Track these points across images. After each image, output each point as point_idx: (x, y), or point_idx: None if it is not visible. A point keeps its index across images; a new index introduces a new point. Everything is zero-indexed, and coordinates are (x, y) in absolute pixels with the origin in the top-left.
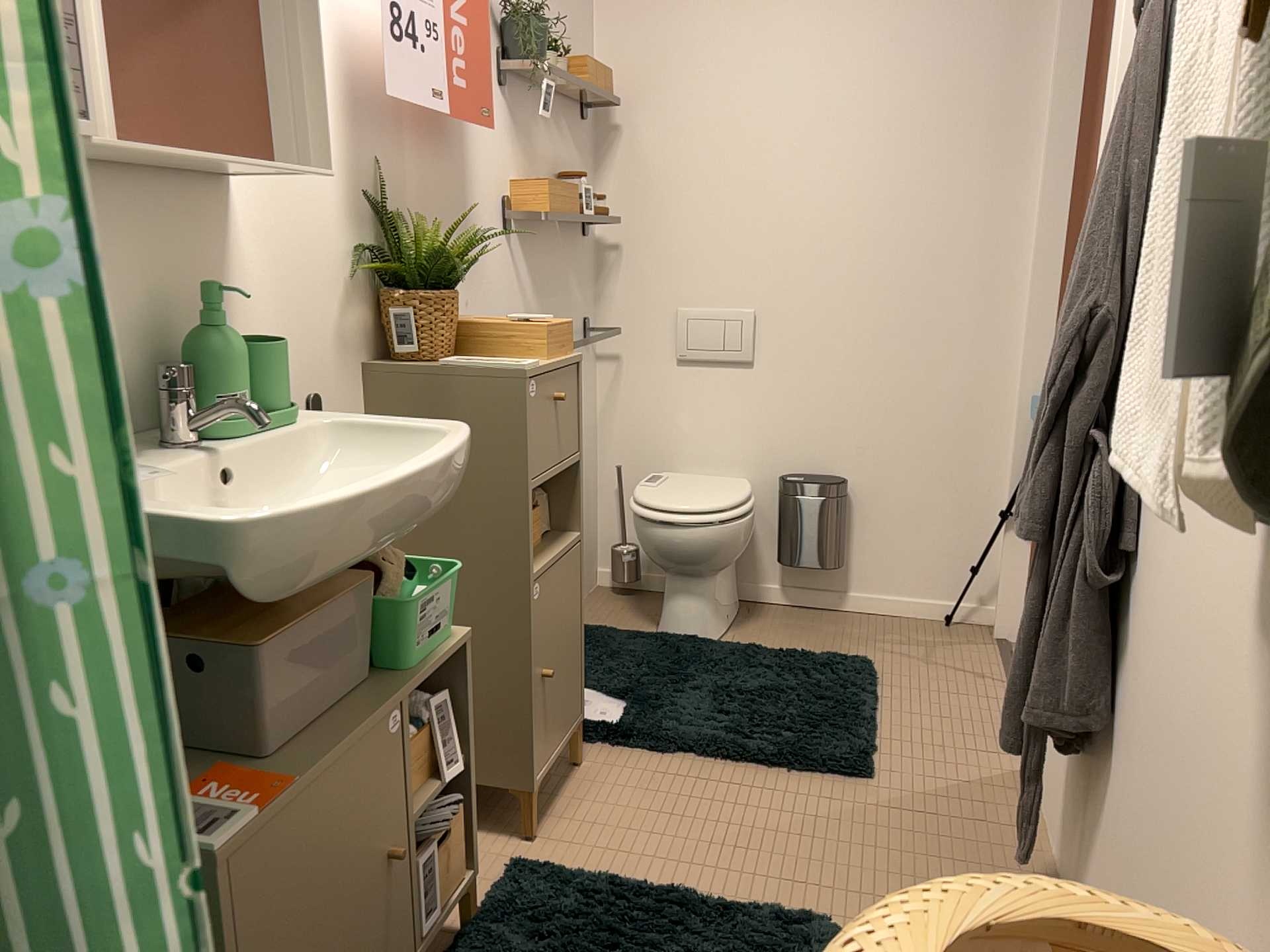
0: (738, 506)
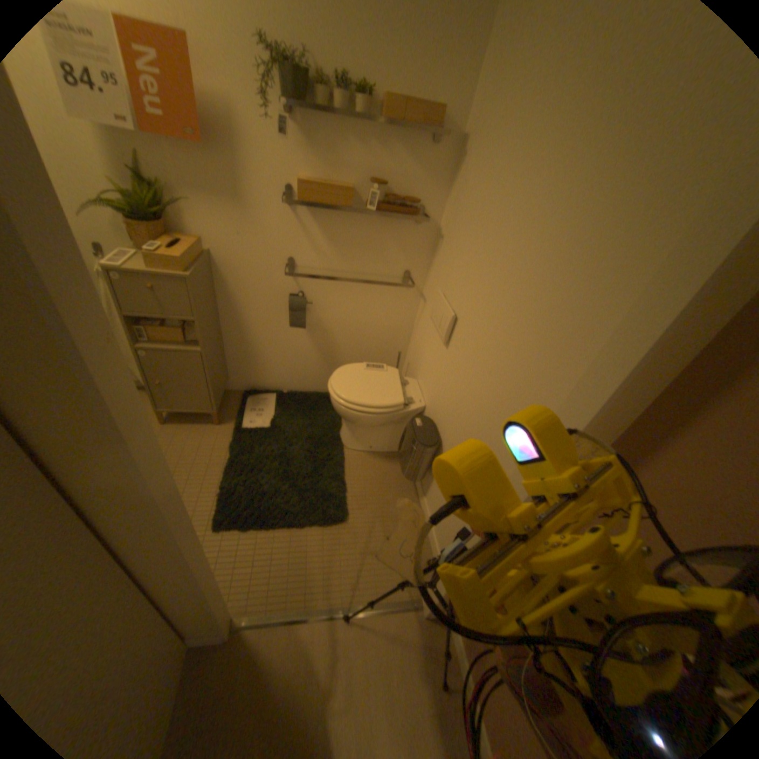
0: (355, 404)
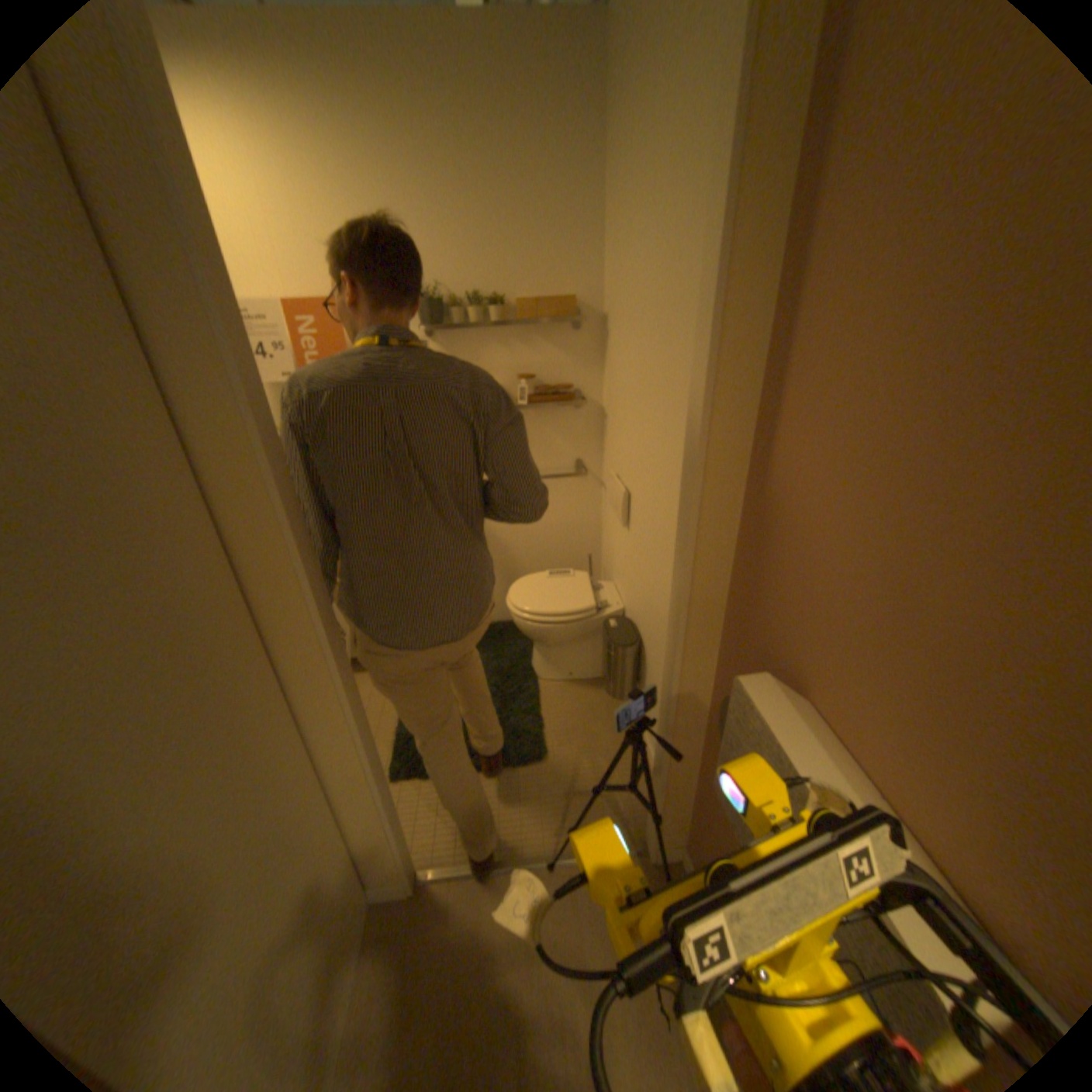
0: (537, 615)
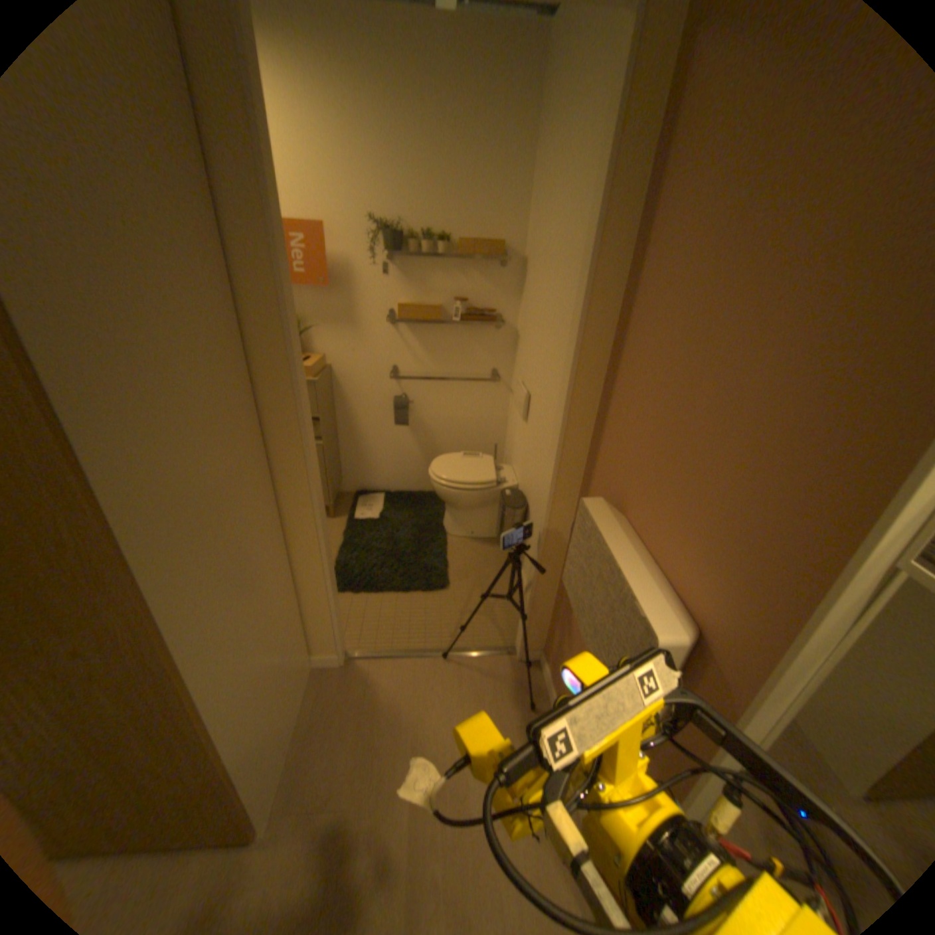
0: (451, 483)
